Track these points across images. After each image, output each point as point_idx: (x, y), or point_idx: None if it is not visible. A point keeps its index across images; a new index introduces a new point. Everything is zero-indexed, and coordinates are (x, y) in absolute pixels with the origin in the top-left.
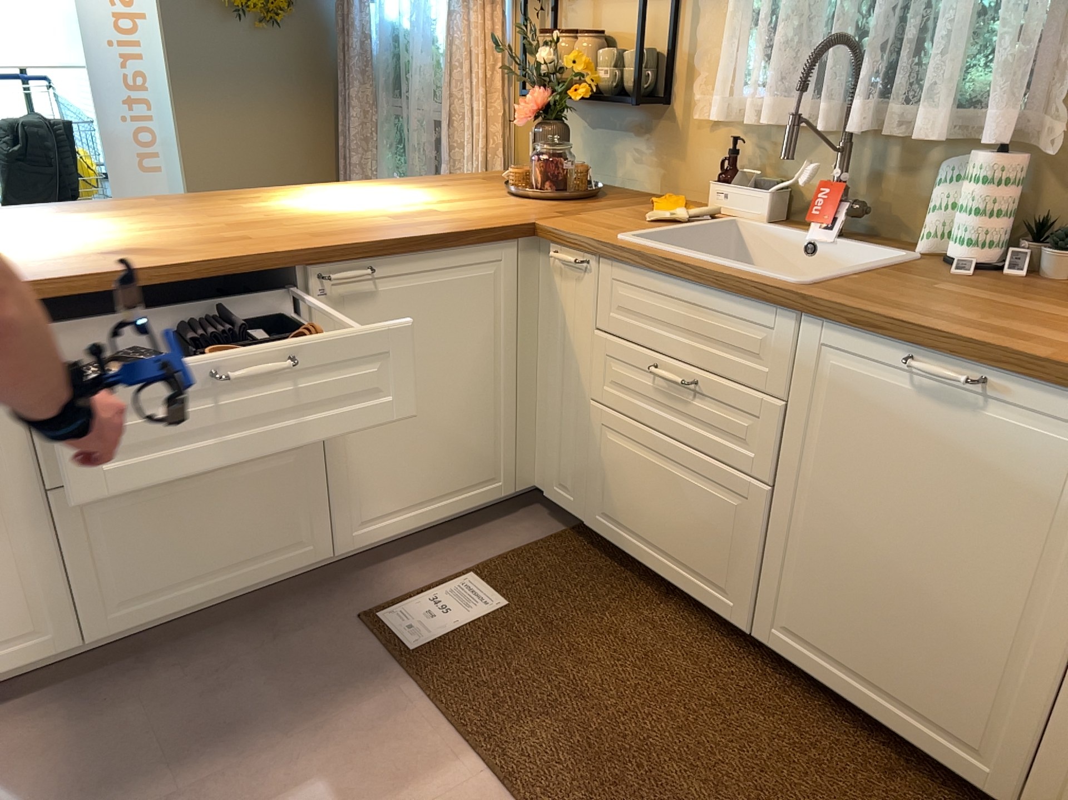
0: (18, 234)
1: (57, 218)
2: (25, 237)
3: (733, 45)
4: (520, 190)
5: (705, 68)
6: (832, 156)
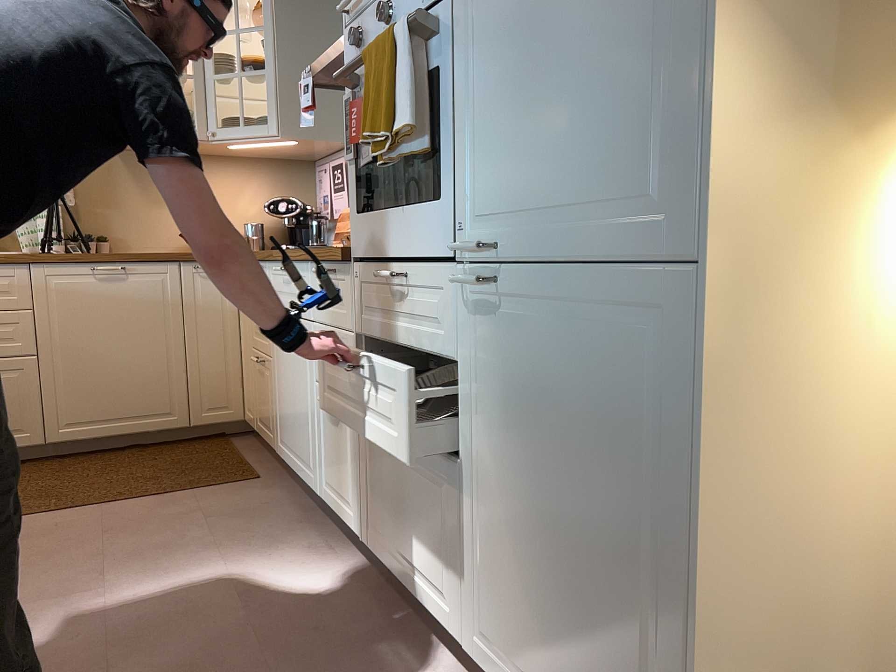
0: None
1: None
2: None
3: None
4: None
5: None
6: None
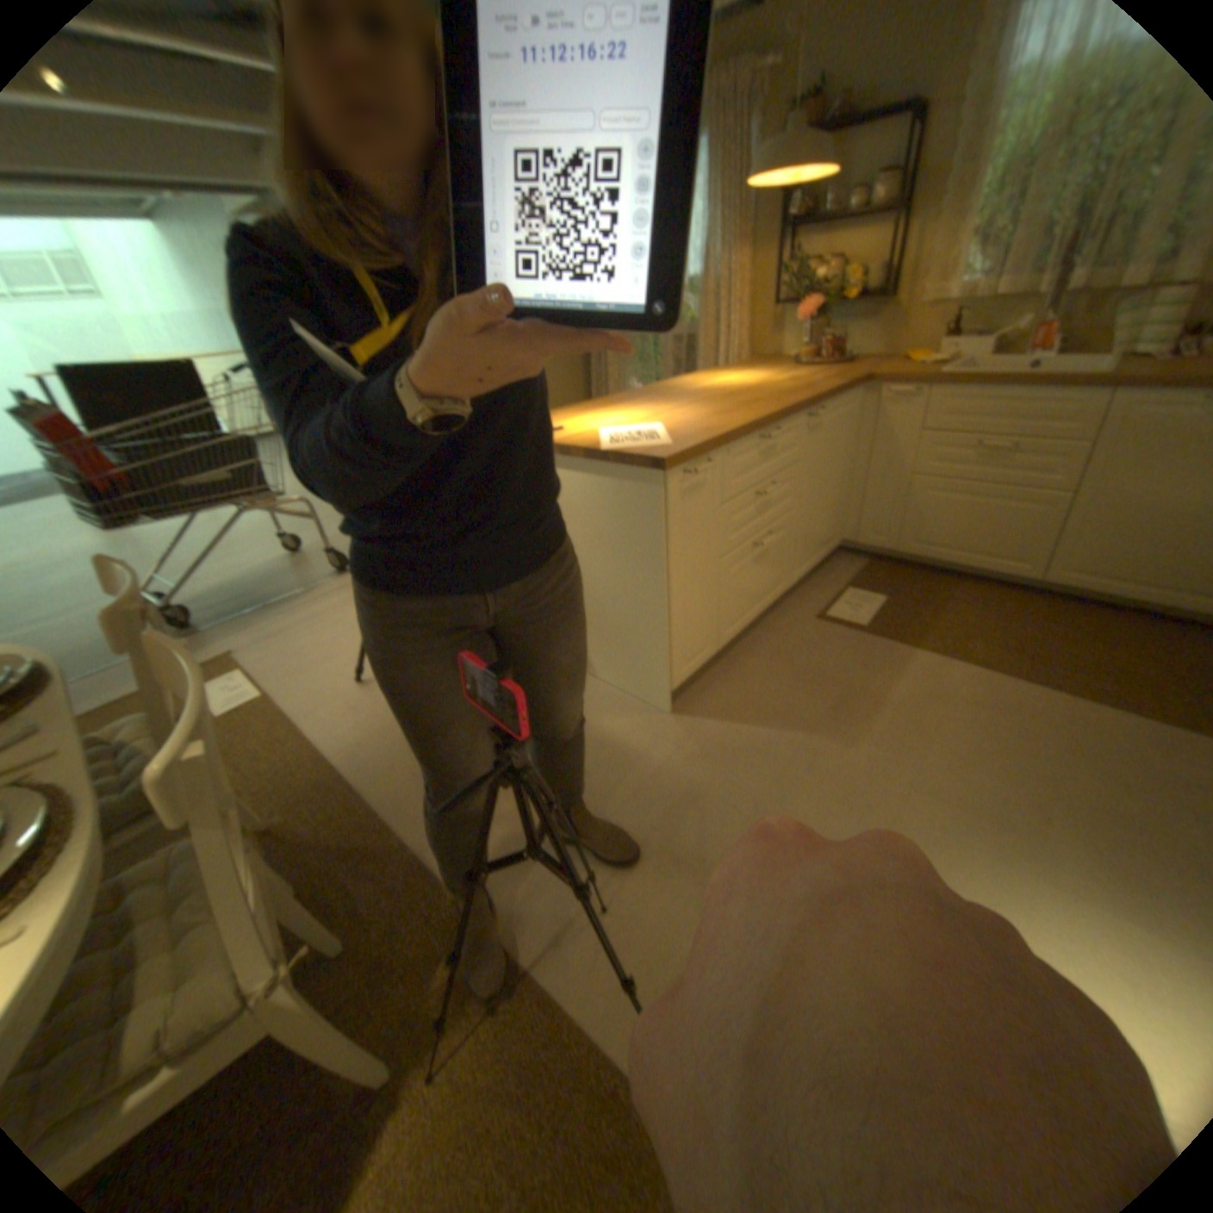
0: (624, 412)
1: (608, 404)
2: (636, 413)
3: (974, 242)
4: (815, 357)
5: (936, 262)
6: (1035, 305)
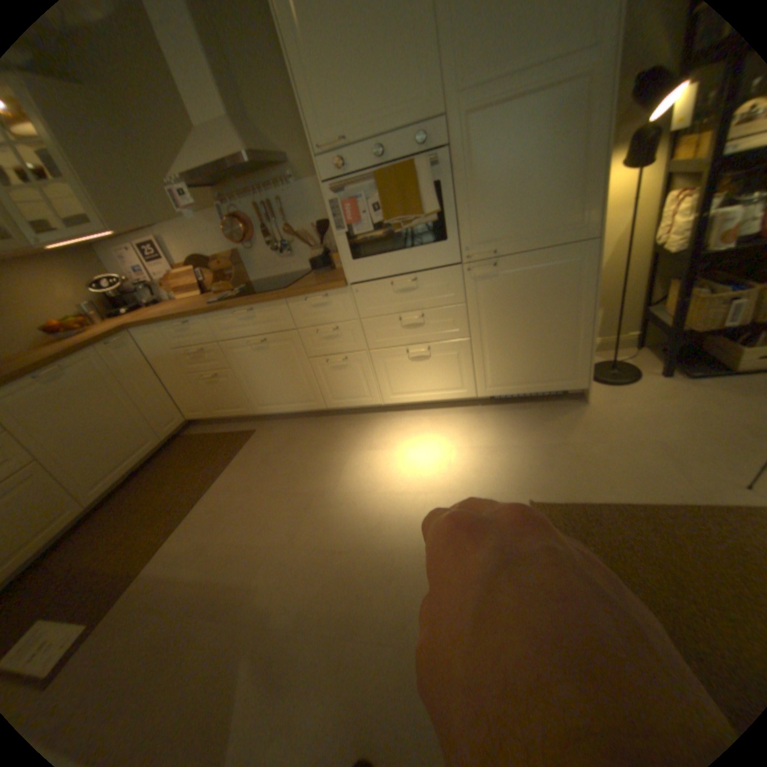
0: None
1: None
2: None
3: None
4: None
5: None
6: None
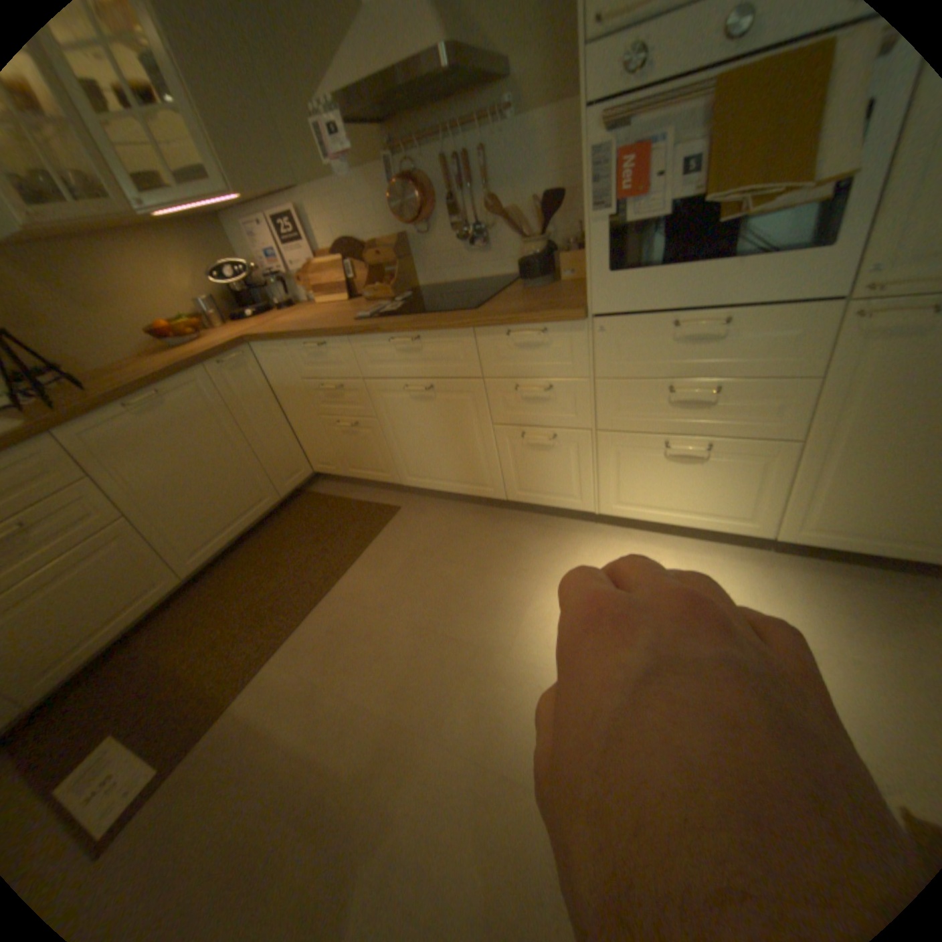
0: None
1: None
2: None
3: None
4: None
5: None
6: None
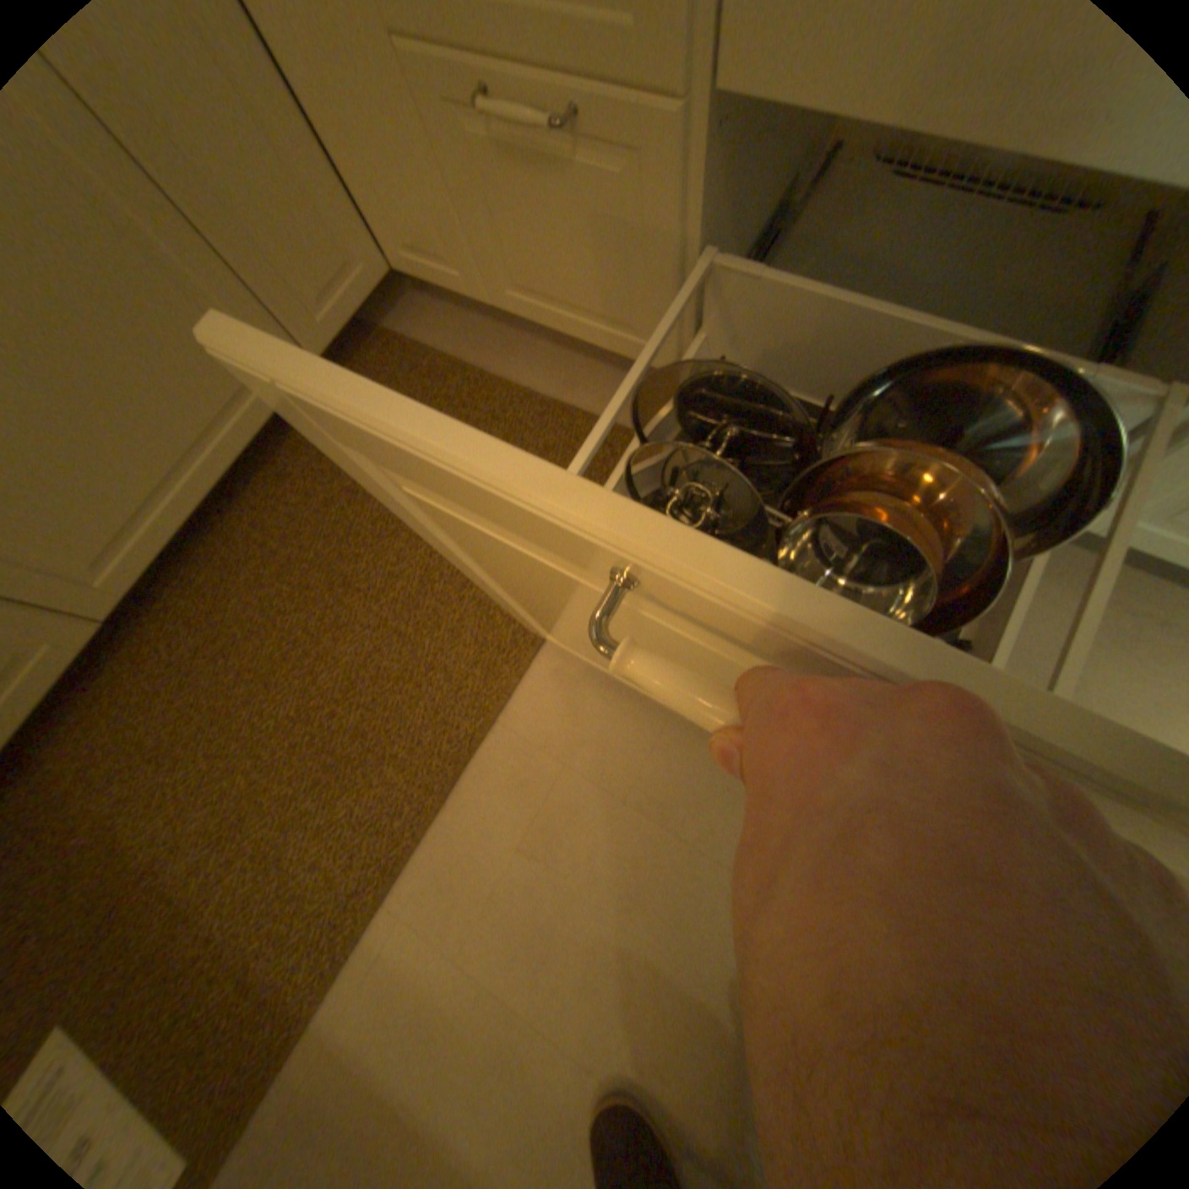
0: None
1: None
2: None
3: None
4: None
5: None
6: None
